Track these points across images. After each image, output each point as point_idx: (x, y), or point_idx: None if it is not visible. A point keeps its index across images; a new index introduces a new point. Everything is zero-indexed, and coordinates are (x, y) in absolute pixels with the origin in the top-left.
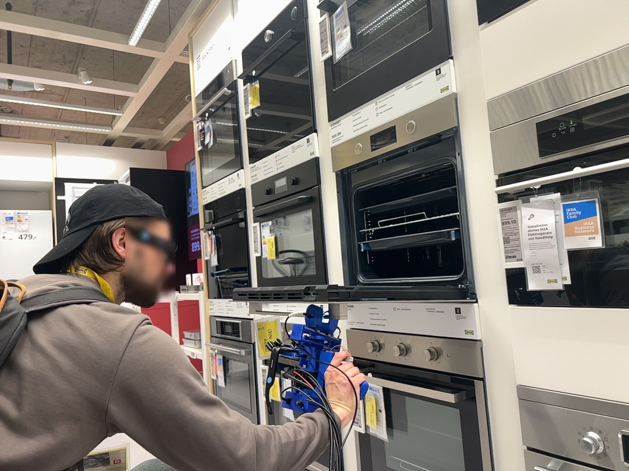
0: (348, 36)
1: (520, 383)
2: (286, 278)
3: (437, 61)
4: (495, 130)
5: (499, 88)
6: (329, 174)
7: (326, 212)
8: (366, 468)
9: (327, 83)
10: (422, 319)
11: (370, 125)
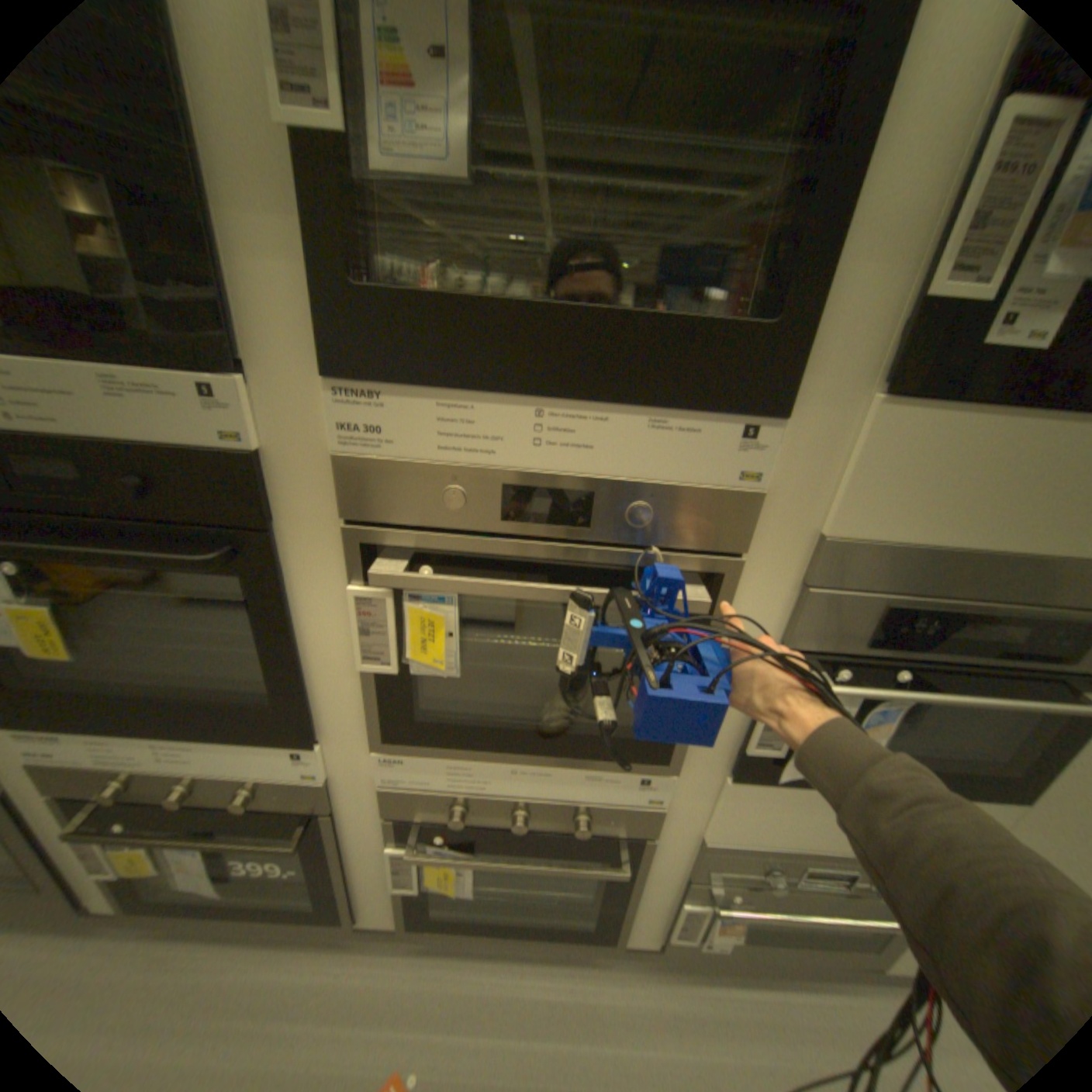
0: (465, 117)
1: (710, 844)
2: (129, 691)
3: (754, 400)
4: (821, 591)
5: (863, 528)
6: (311, 509)
7: (299, 592)
8: (410, 916)
9: (306, 226)
10: (571, 787)
11: (509, 460)
